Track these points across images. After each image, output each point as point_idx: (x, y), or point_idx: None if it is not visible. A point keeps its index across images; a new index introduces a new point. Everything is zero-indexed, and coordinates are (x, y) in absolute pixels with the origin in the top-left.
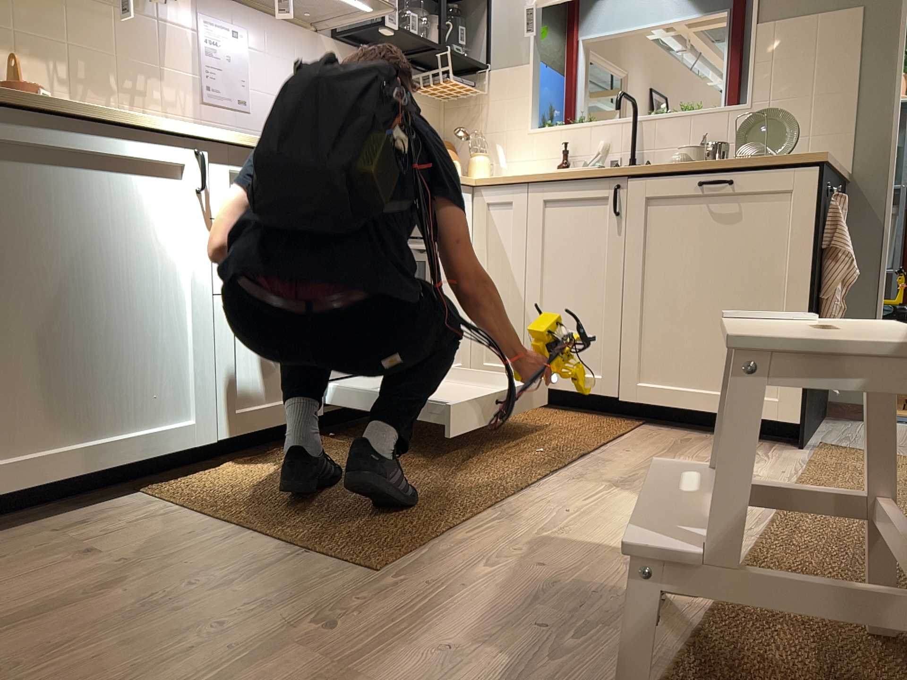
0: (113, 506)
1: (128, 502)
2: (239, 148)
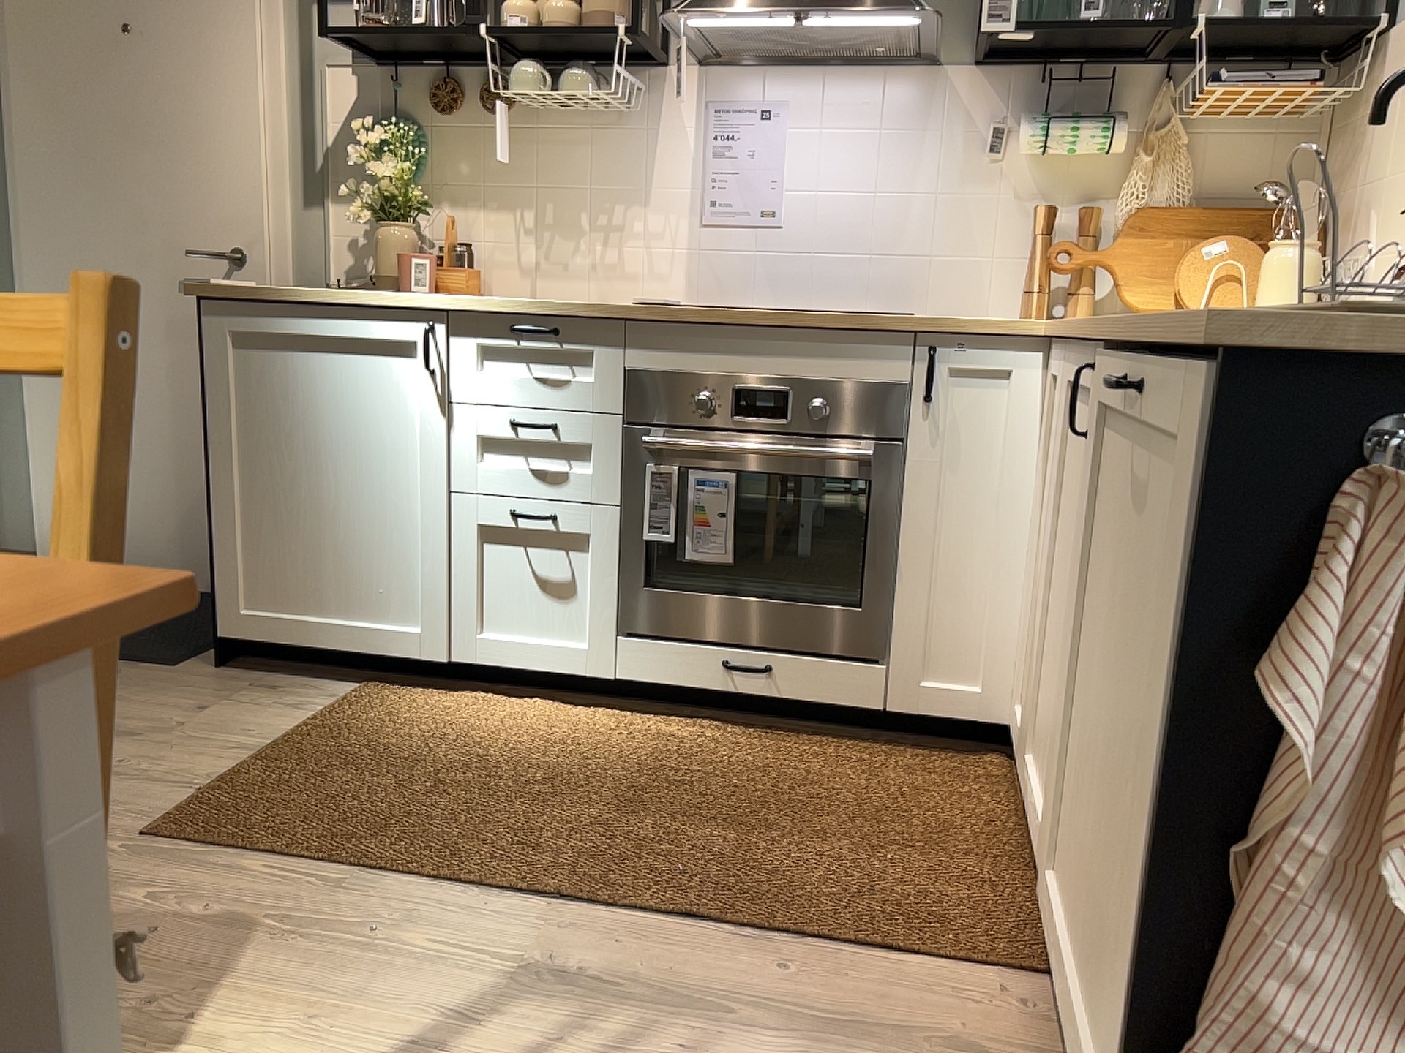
0: (319, 686)
1: (330, 687)
2: (487, 315)
